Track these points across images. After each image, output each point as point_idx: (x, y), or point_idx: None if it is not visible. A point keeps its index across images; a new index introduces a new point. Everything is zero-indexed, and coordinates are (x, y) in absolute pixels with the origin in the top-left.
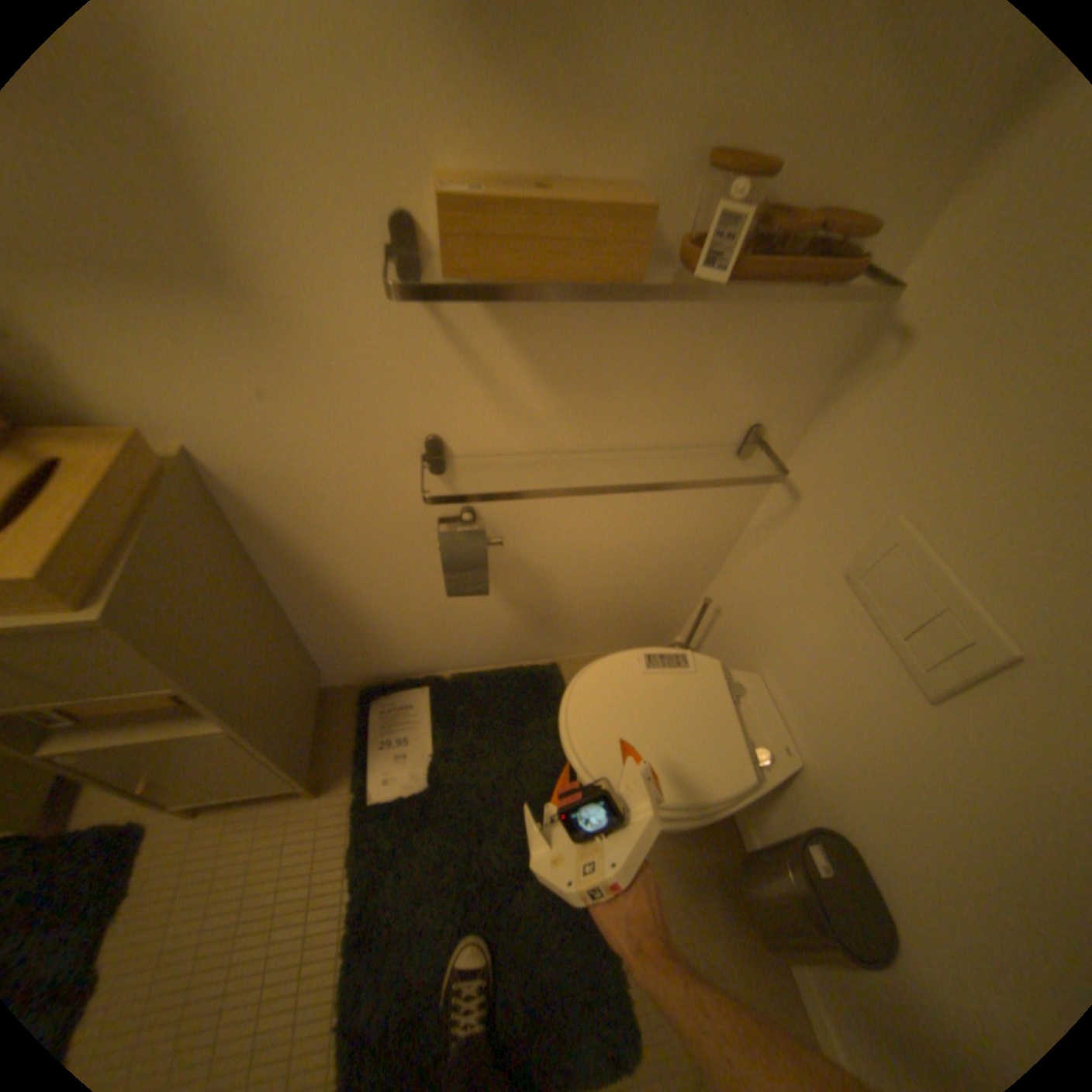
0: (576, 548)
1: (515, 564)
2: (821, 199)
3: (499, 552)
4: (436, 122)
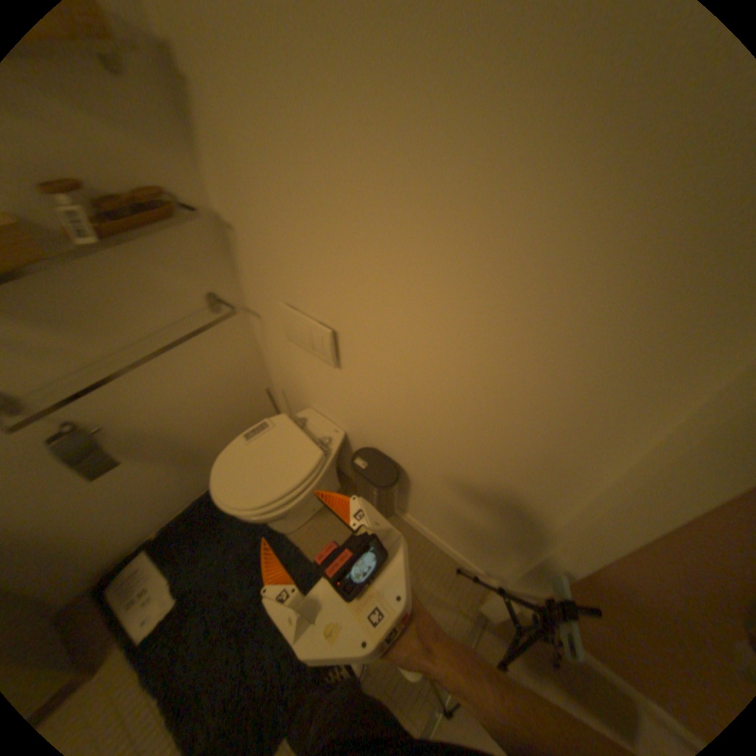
0: (165, 409)
1: (132, 440)
2: (129, 187)
3: (113, 439)
4: None
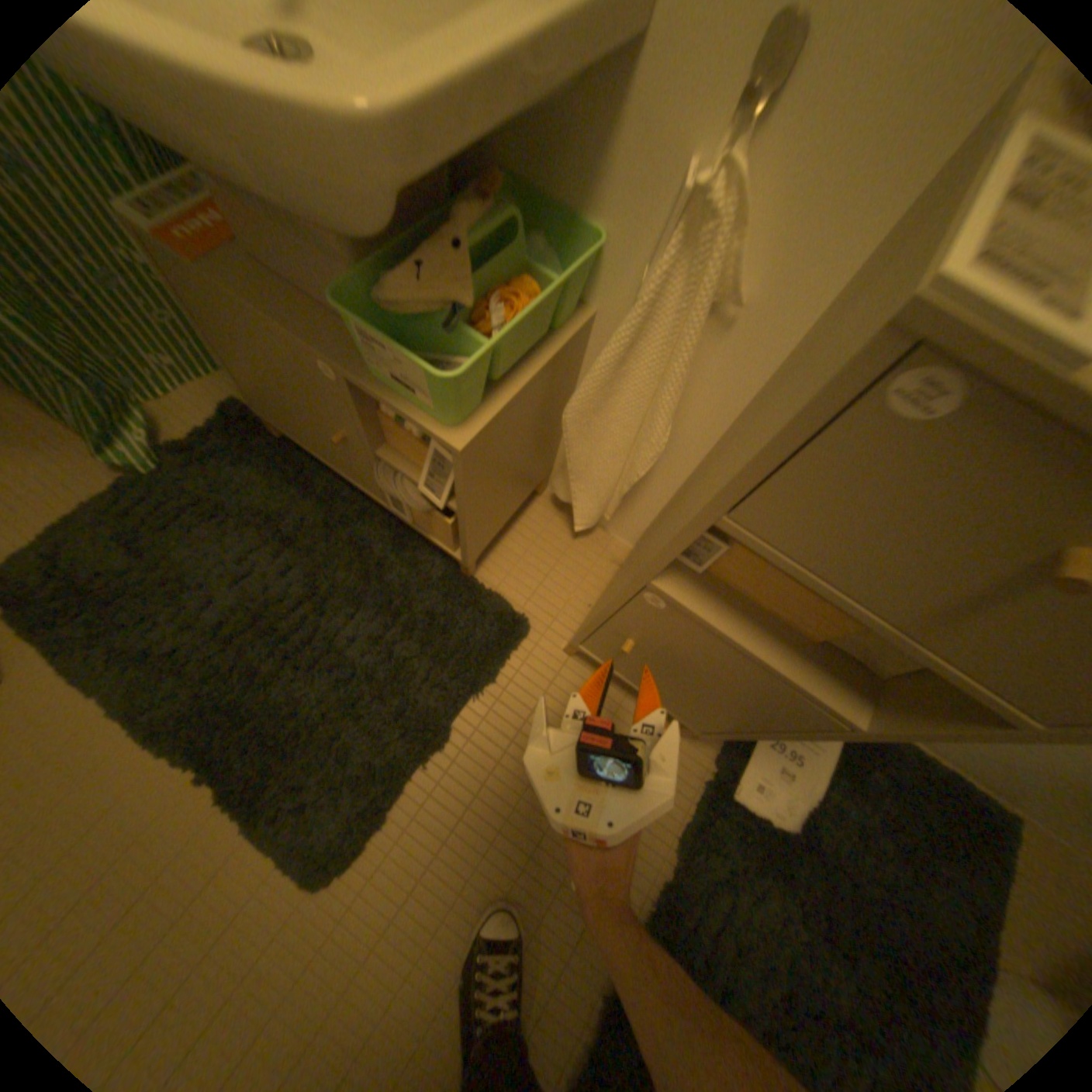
0: None
1: None
2: None
3: None
4: None
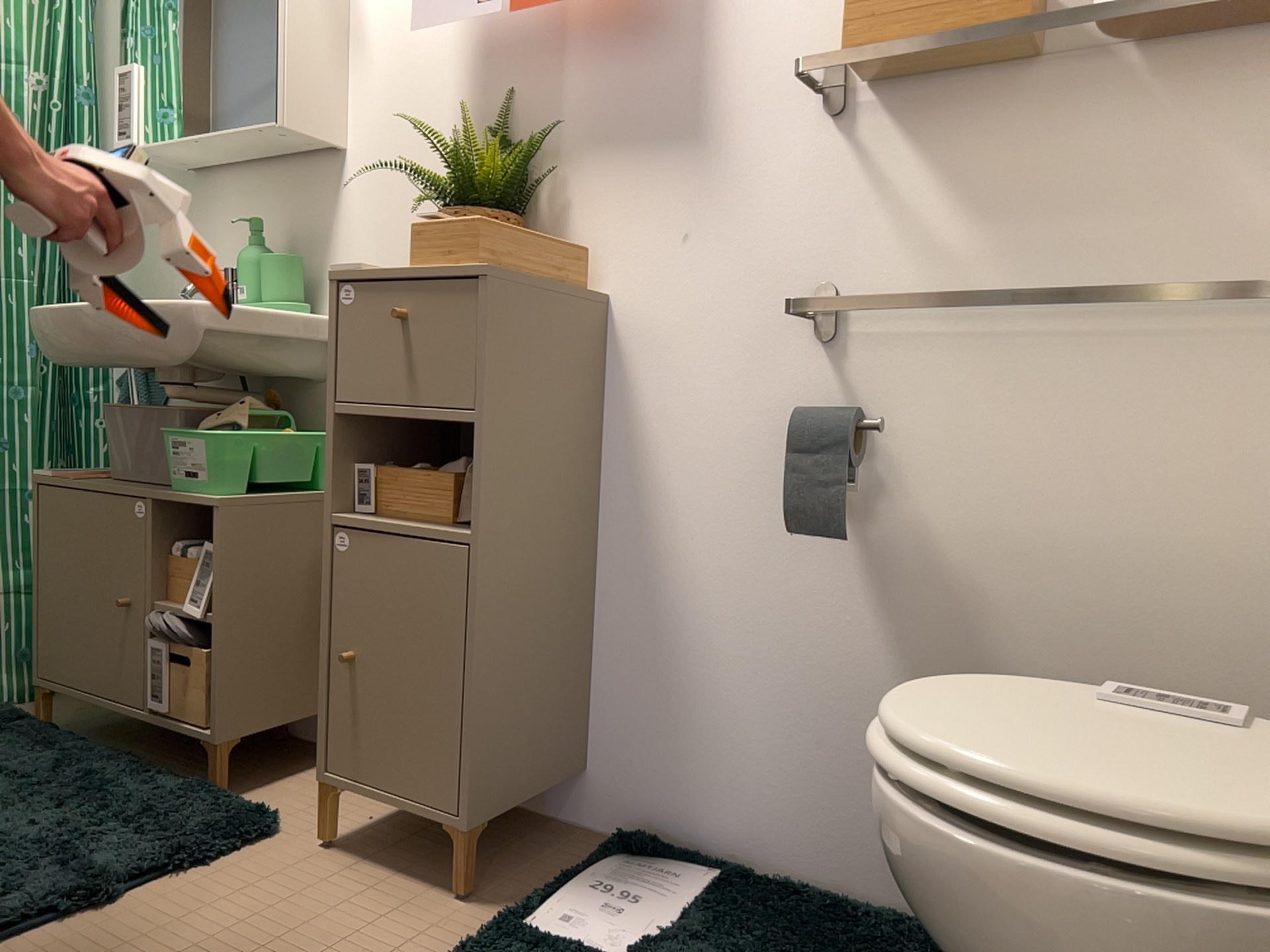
0: (1033, 540)
1: (921, 558)
2: None
3: (897, 520)
4: None
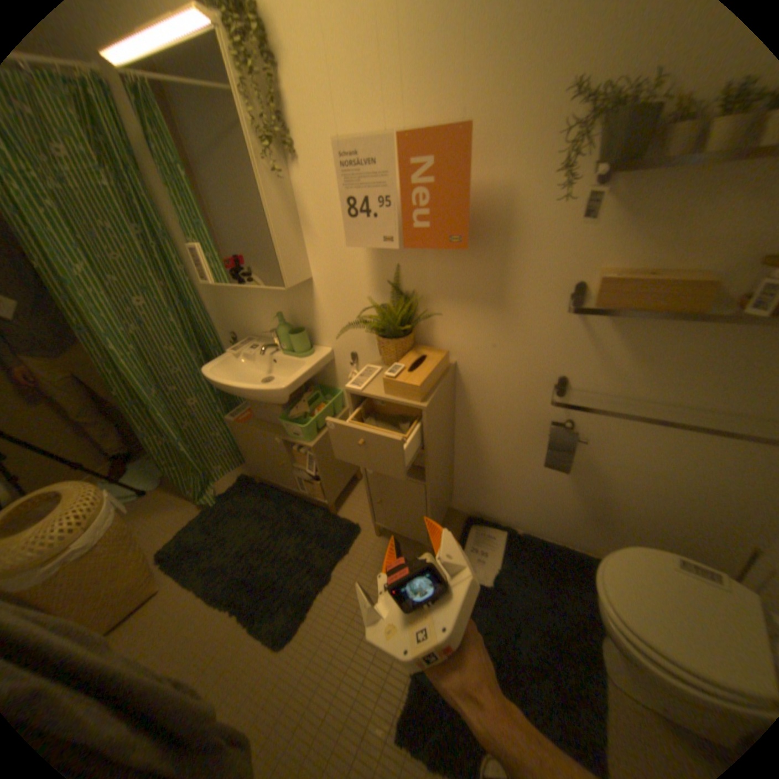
0: (638, 470)
1: (590, 467)
2: None
3: (582, 455)
4: (607, 253)
